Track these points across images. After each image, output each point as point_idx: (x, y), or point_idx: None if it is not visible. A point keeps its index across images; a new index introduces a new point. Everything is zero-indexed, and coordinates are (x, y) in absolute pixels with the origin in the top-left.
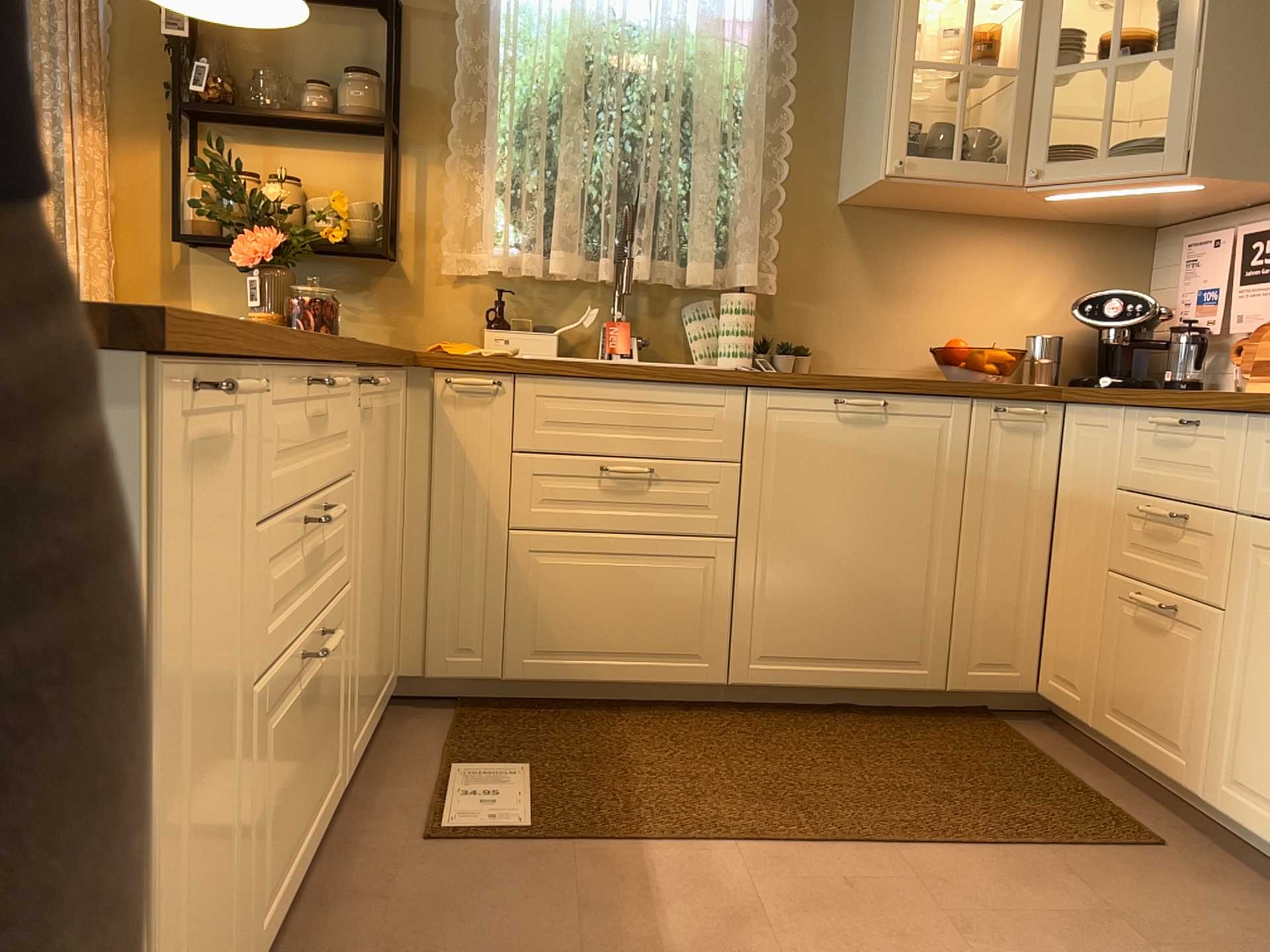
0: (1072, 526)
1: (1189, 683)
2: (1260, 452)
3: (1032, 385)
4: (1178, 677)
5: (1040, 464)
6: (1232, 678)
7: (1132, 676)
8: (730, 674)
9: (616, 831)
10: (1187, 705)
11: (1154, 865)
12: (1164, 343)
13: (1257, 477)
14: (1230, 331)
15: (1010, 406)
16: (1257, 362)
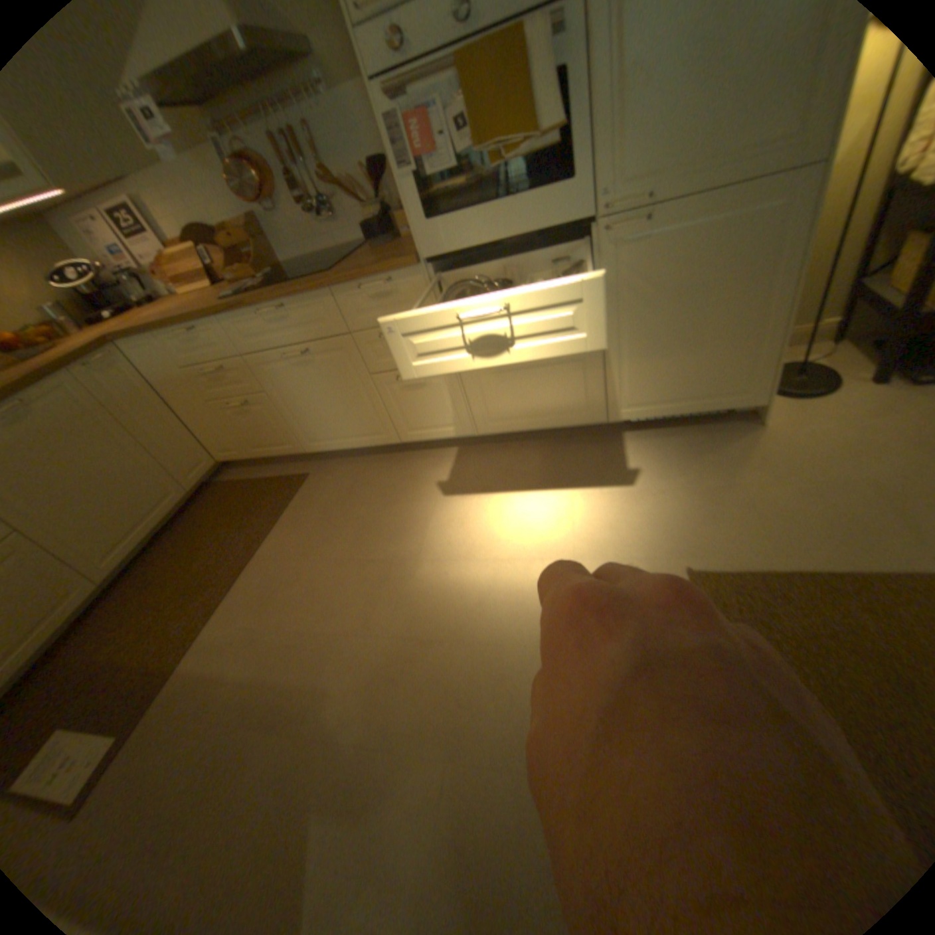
0: (169, 393)
1: (270, 421)
2: (229, 328)
3: (84, 341)
4: (265, 422)
5: (128, 376)
6: (283, 411)
7: (248, 432)
8: (92, 581)
9: (154, 682)
10: (276, 429)
11: (312, 481)
12: (114, 284)
13: (235, 338)
14: (138, 264)
15: (87, 359)
16: (168, 277)
